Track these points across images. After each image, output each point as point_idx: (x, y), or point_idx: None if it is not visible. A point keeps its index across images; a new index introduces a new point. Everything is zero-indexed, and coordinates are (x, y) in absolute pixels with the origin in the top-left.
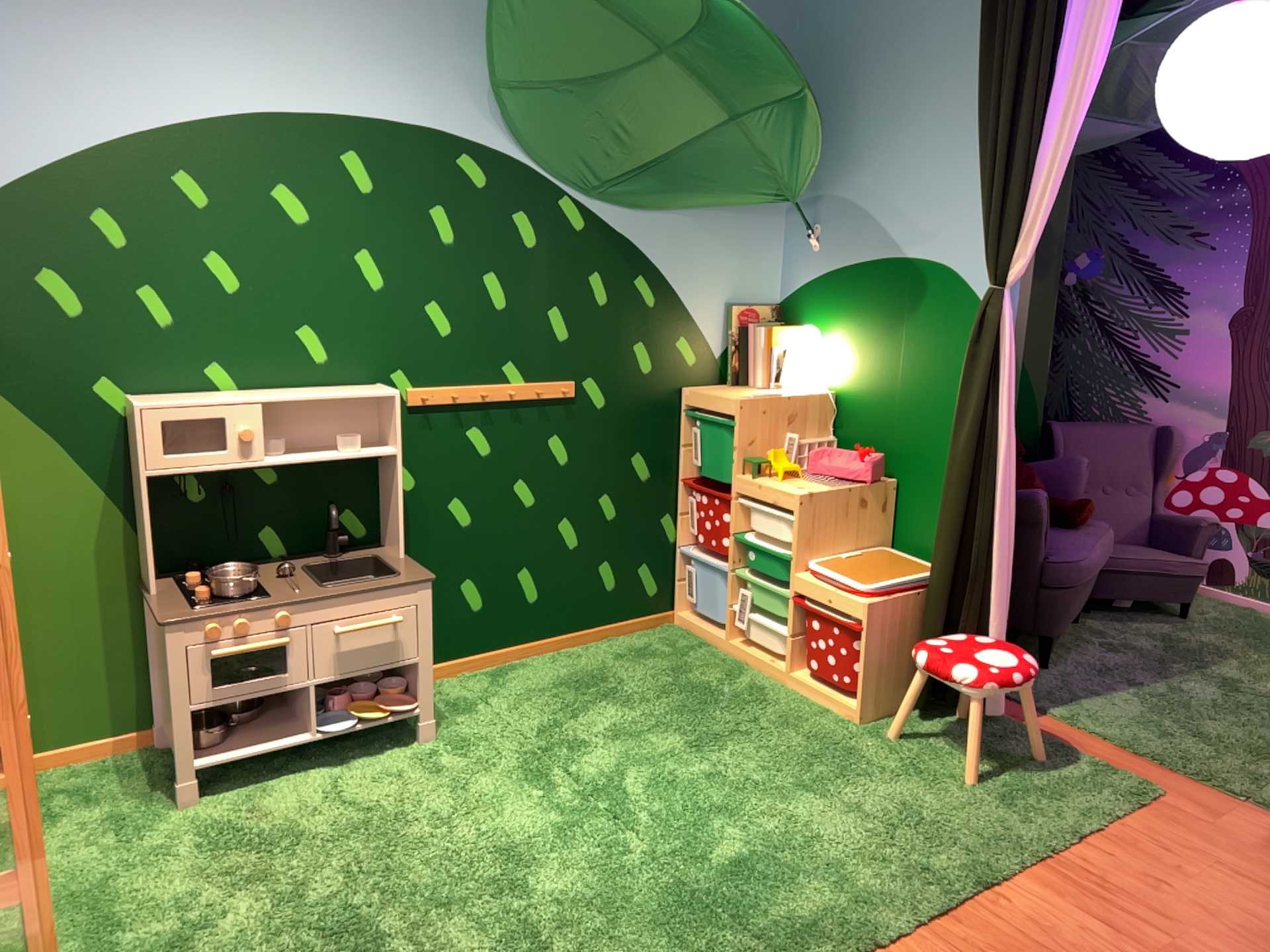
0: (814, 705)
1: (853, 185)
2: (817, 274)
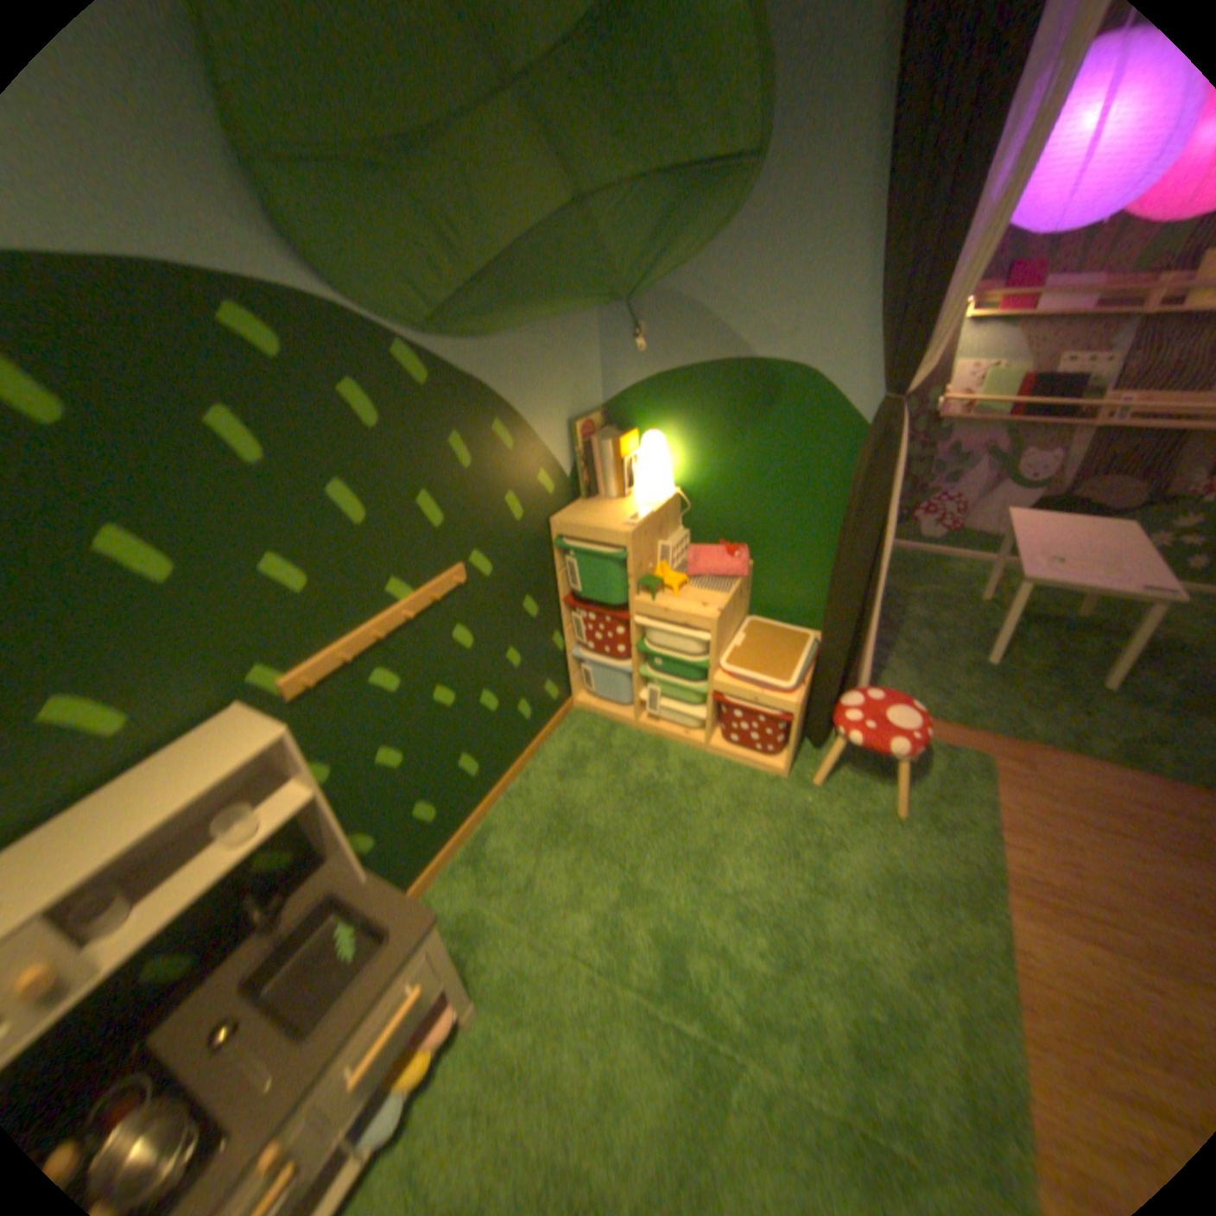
0: (740, 767)
1: (685, 277)
2: (646, 377)
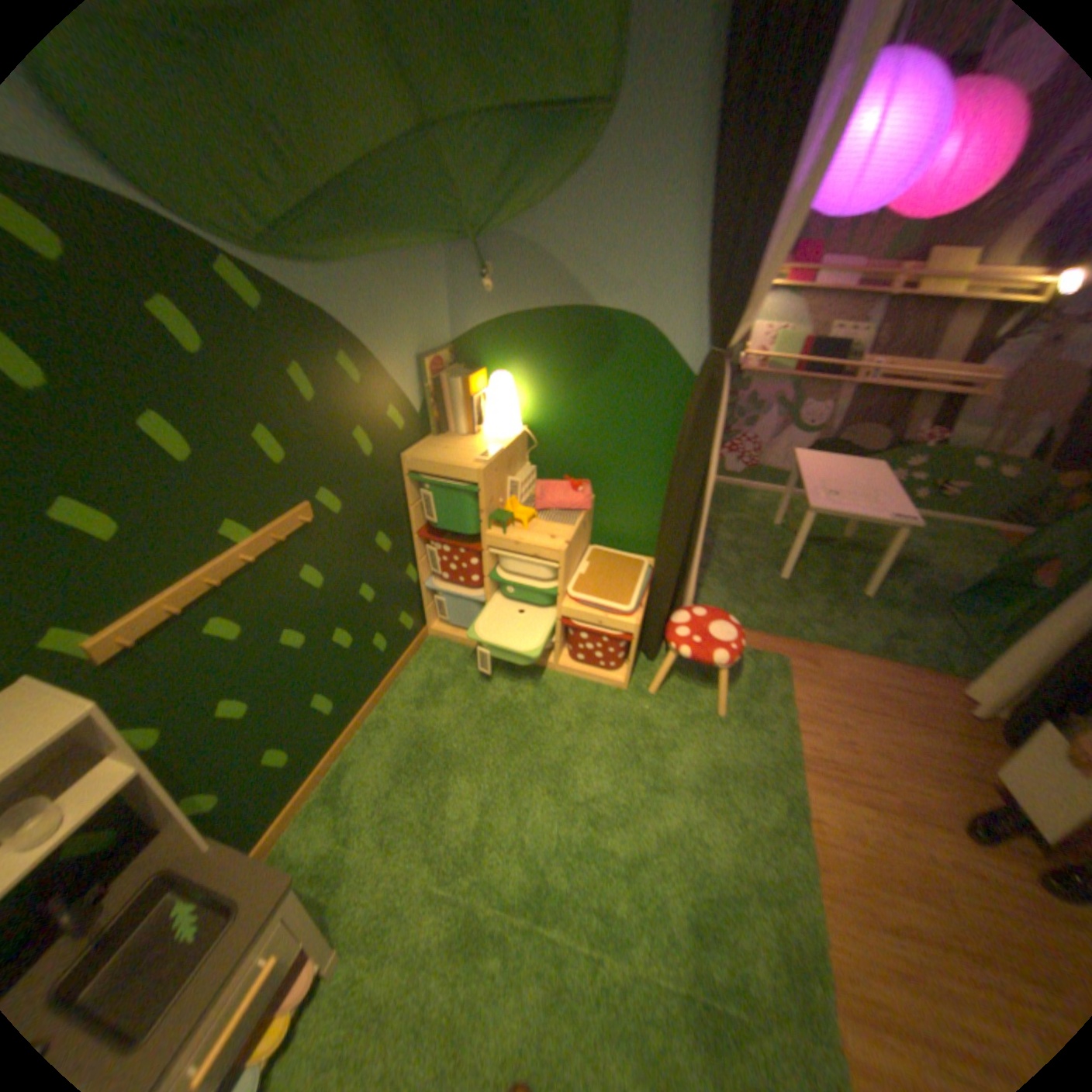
0: (585, 683)
1: (530, 223)
2: (493, 318)
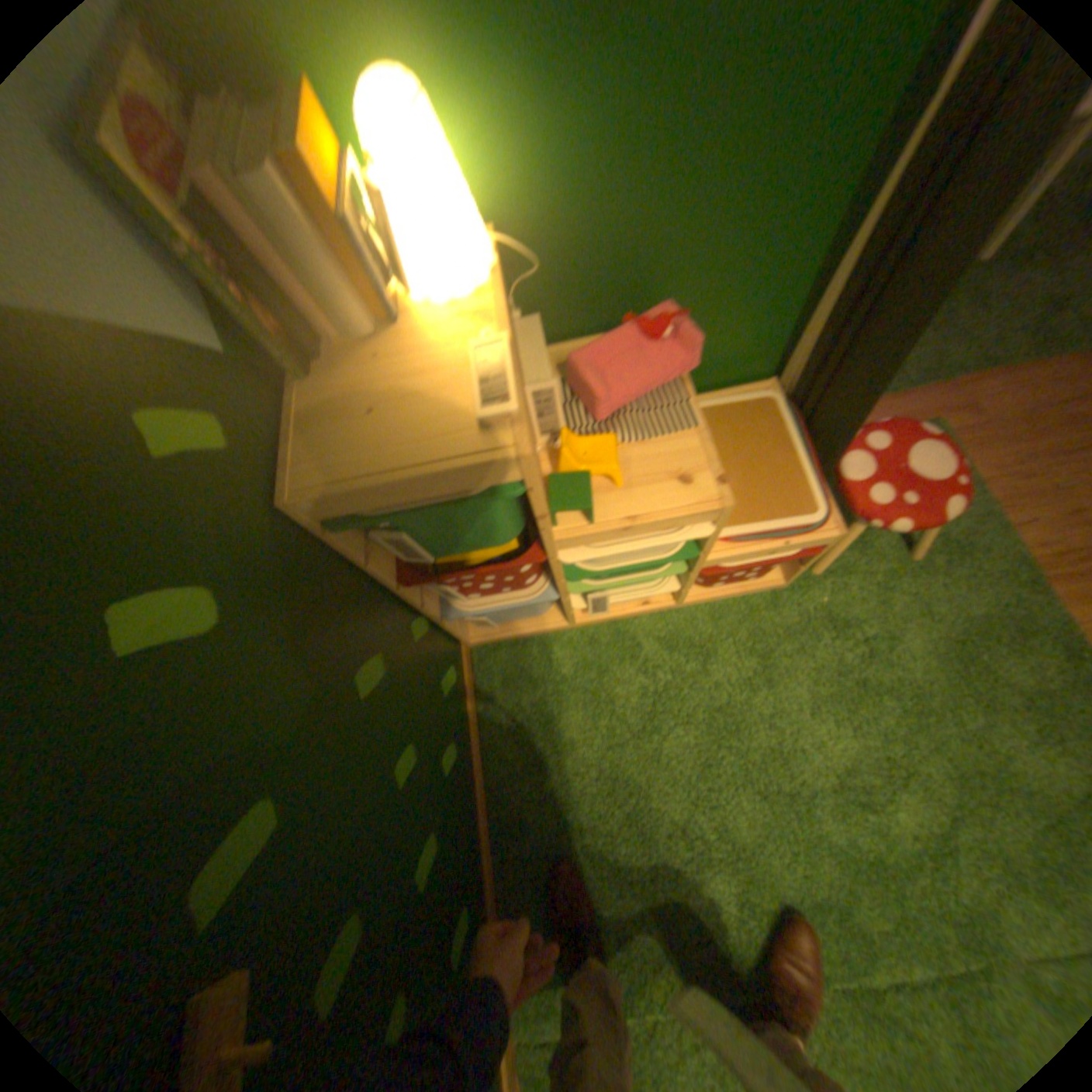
0: (727, 604)
1: None
2: None
